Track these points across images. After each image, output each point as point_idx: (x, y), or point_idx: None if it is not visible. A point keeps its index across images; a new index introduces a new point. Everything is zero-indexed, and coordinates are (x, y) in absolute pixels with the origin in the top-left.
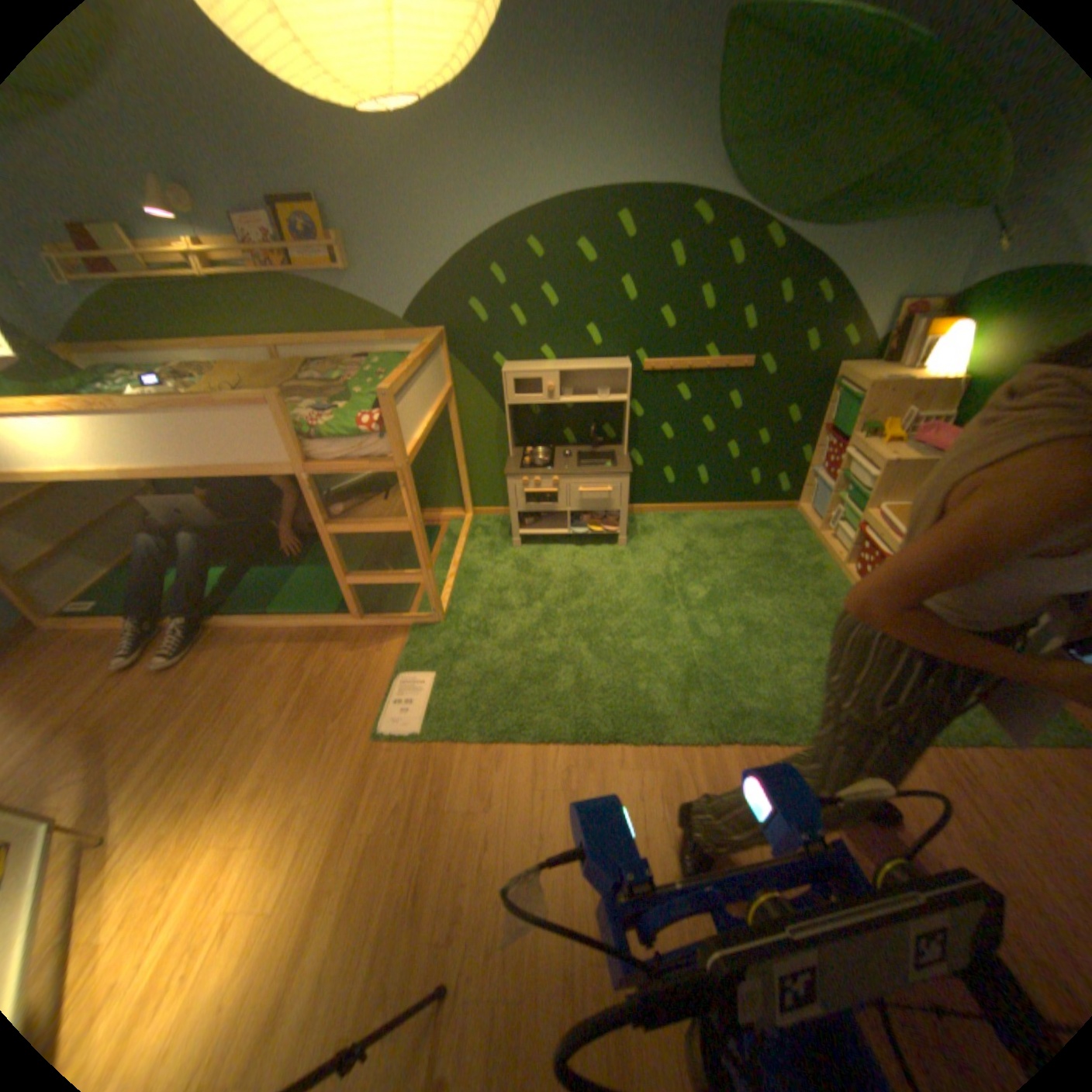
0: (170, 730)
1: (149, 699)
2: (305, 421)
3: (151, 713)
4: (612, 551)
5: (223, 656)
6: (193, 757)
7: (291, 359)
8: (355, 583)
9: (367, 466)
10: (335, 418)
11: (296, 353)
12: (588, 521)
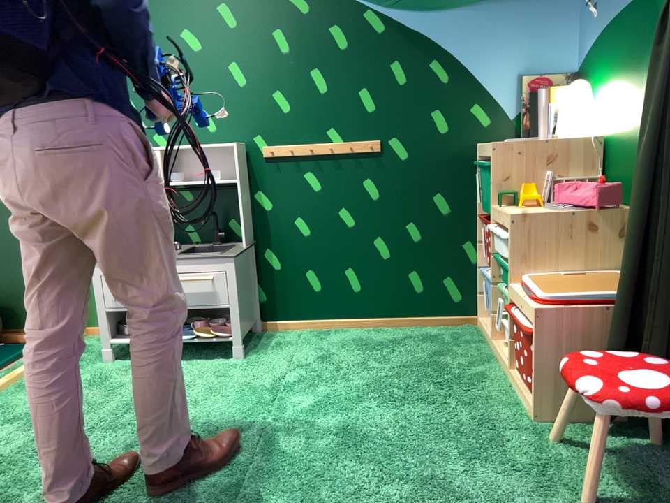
0: None
1: None
2: None
3: None
4: (225, 364)
5: None
6: None
7: None
8: None
9: None
10: None
11: None
12: (203, 328)
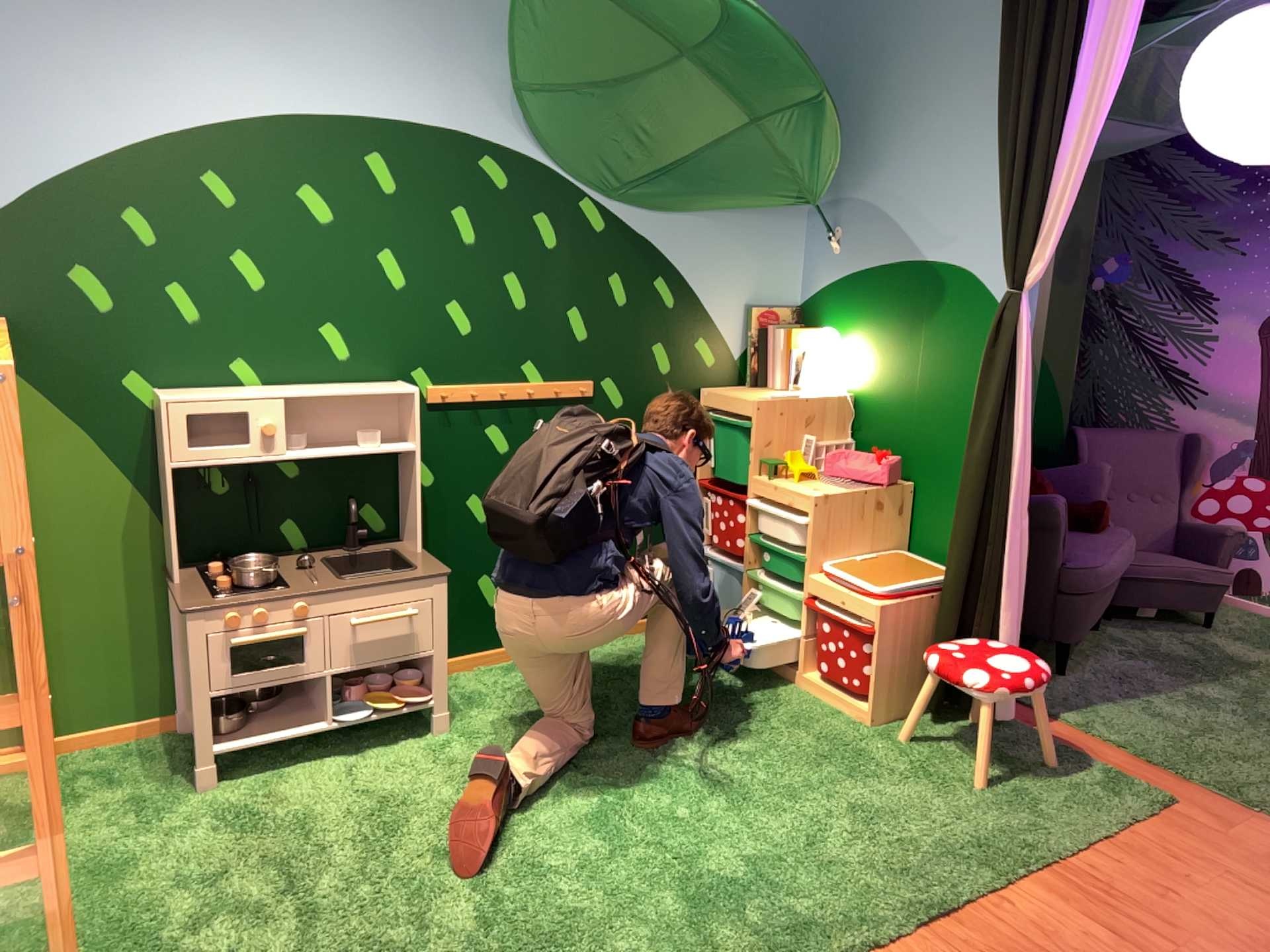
0: None
1: None
2: None
3: None
4: (431, 739)
5: None
6: None
7: None
8: None
9: None
10: None
11: None
12: (370, 690)
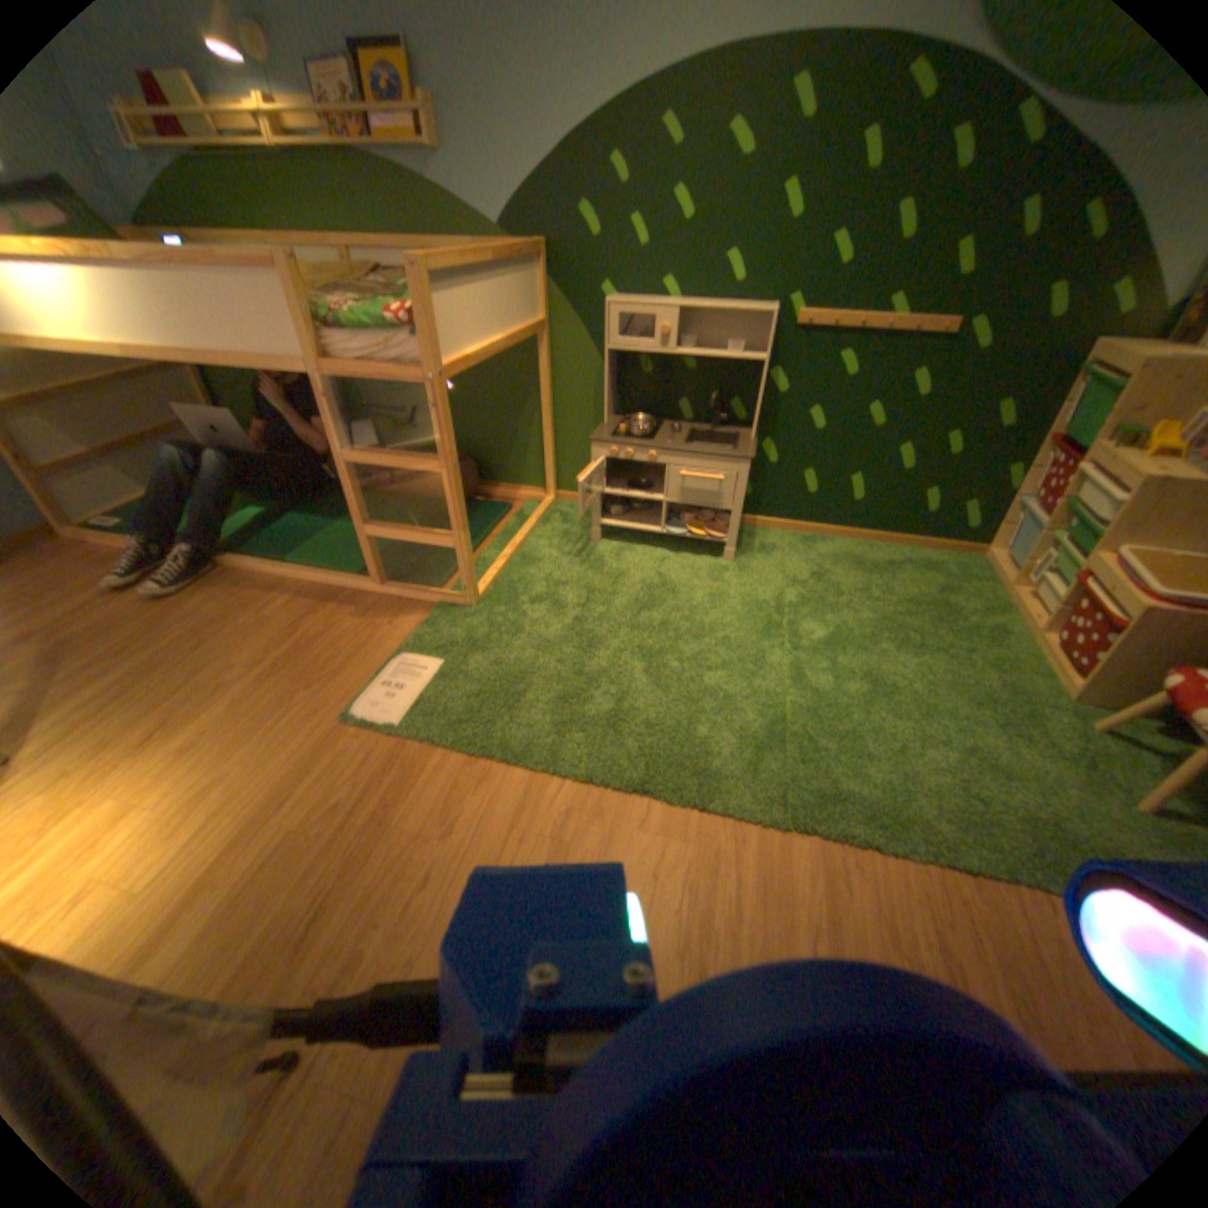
0: (132, 661)
1: (126, 624)
2: (327, 304)
3: (121, 640)
4: (712, 562)
5: (221, 596)
6: (141, 695)
7: (361, 264)
8: (375, 534)
9: (390, 370)
10: (364, 304)
11: (366, 257)
12: (689, 519)
